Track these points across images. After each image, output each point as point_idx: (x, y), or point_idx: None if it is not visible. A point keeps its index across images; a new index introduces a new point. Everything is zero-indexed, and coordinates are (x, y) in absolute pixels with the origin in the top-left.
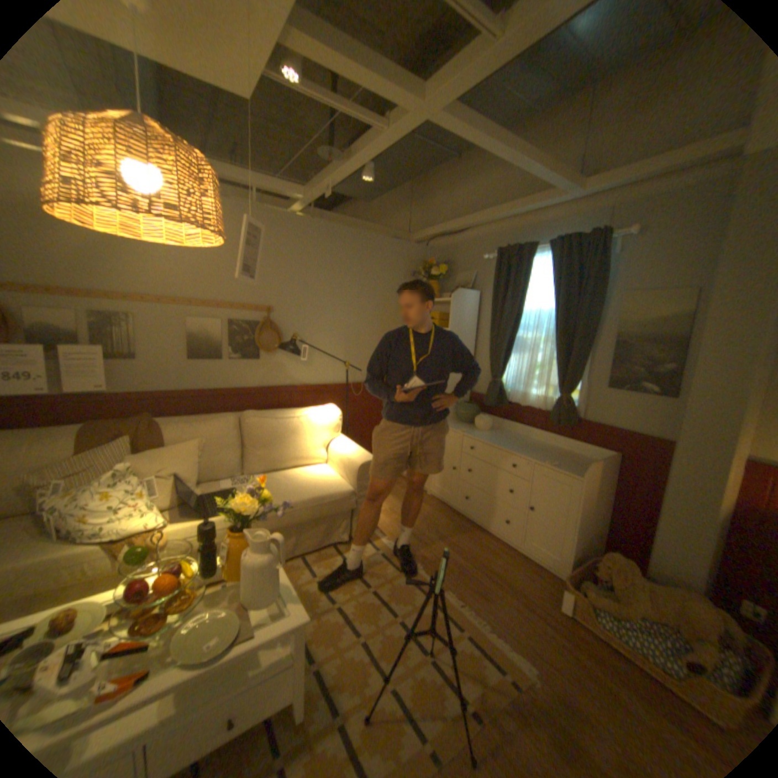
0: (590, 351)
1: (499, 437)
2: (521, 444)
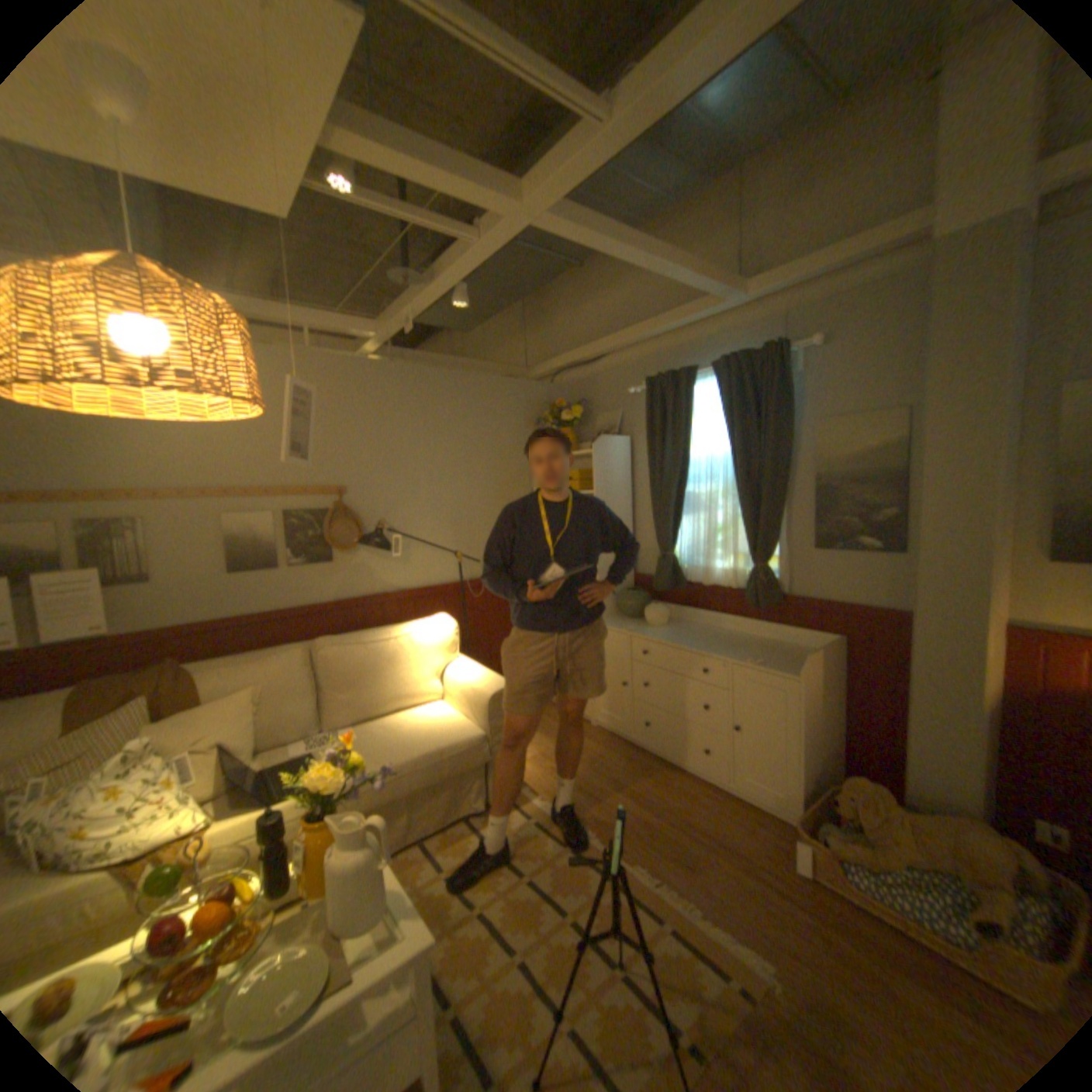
0: (785, 502)
1: (681, 632)
2: (711, 639)
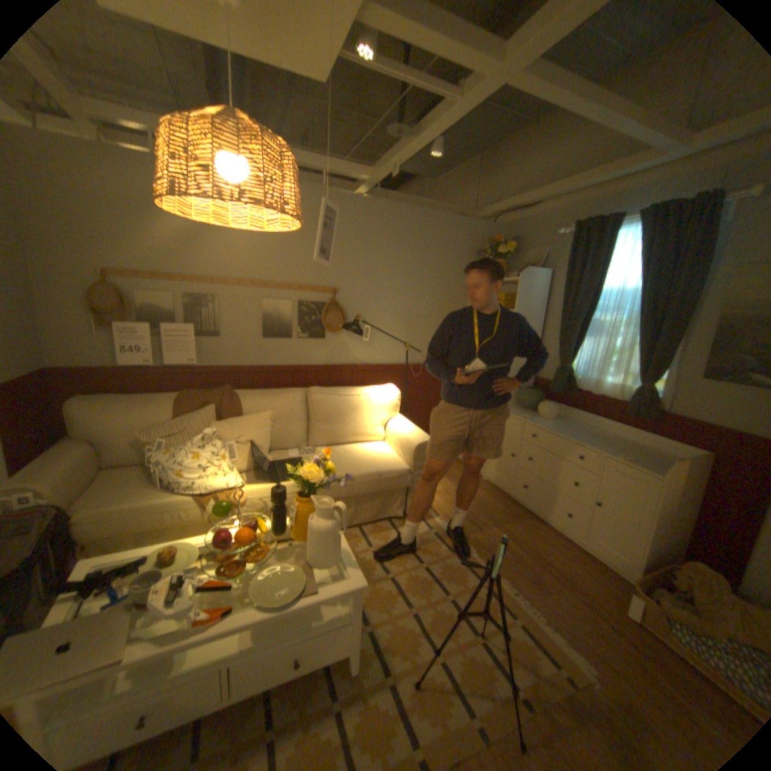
0: (684, 336)
1: (566, 426)
2: (590, 435)
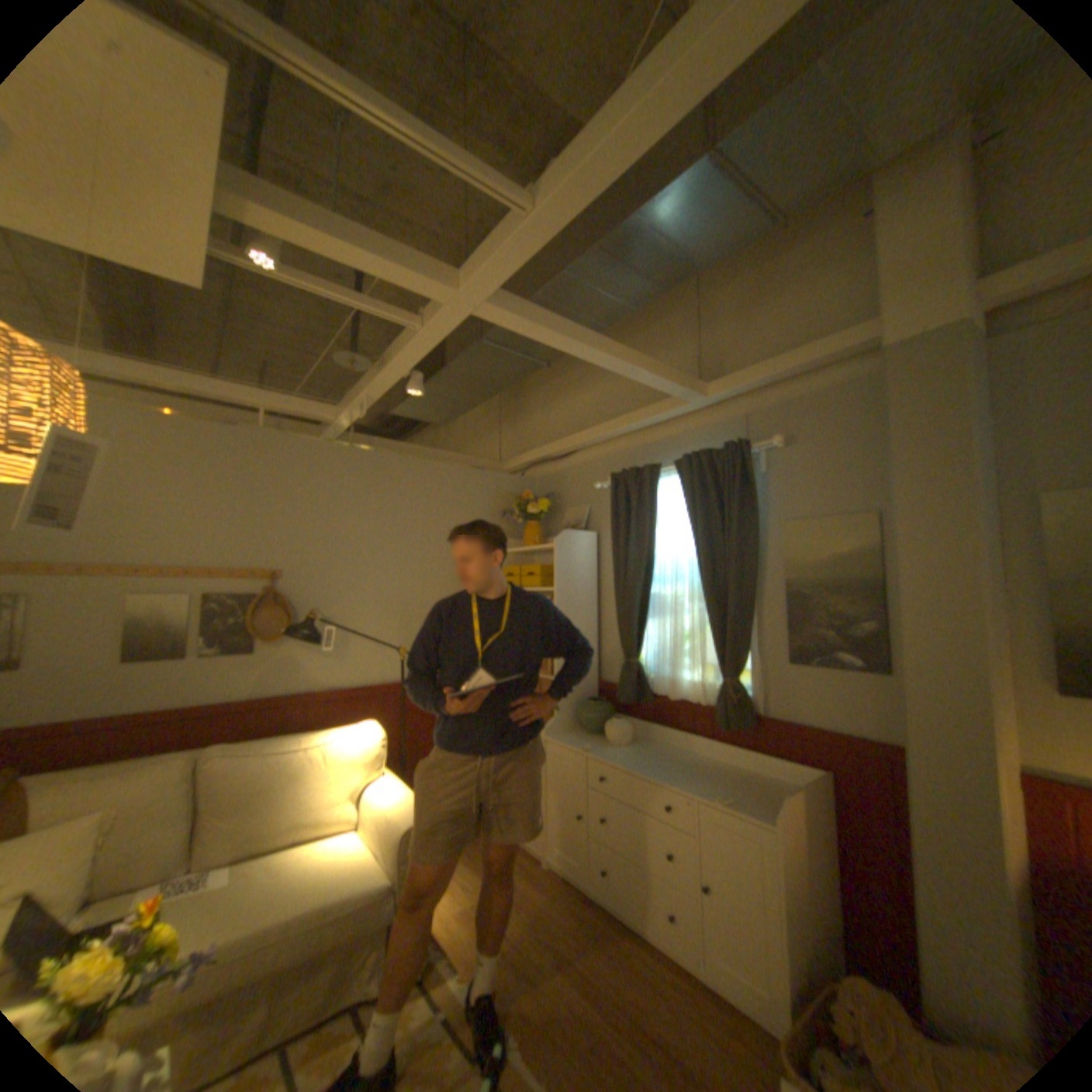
0: (755, 609)
1: (645, 756)
2: (678, 767)
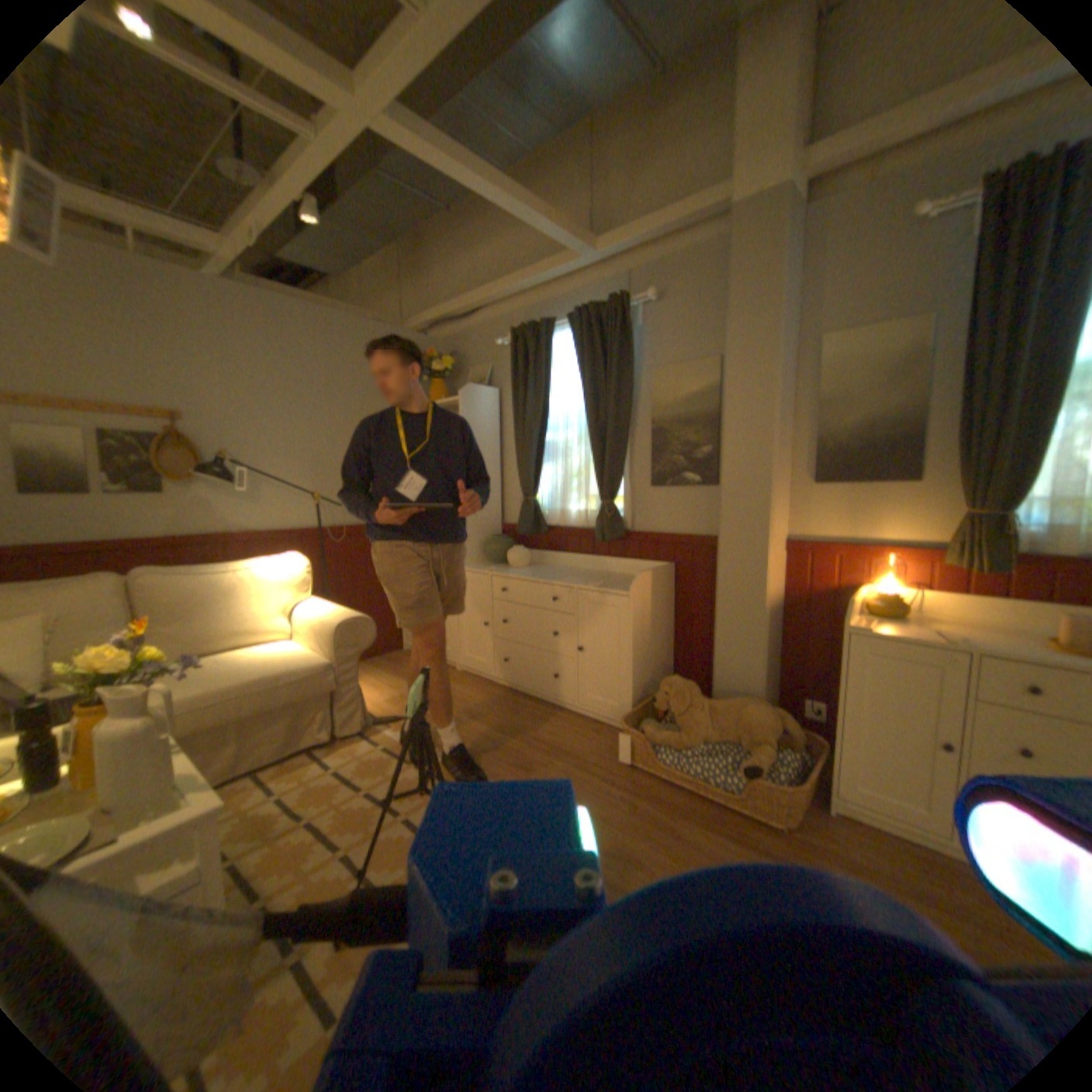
0: (628, 444)
1: (539, 571)
2: (564, 574)
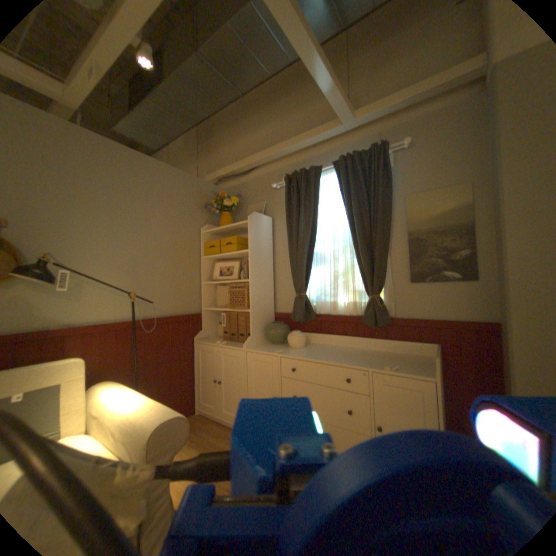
0: (389, 251)
1: (318, 351)
2: (343, 354)
